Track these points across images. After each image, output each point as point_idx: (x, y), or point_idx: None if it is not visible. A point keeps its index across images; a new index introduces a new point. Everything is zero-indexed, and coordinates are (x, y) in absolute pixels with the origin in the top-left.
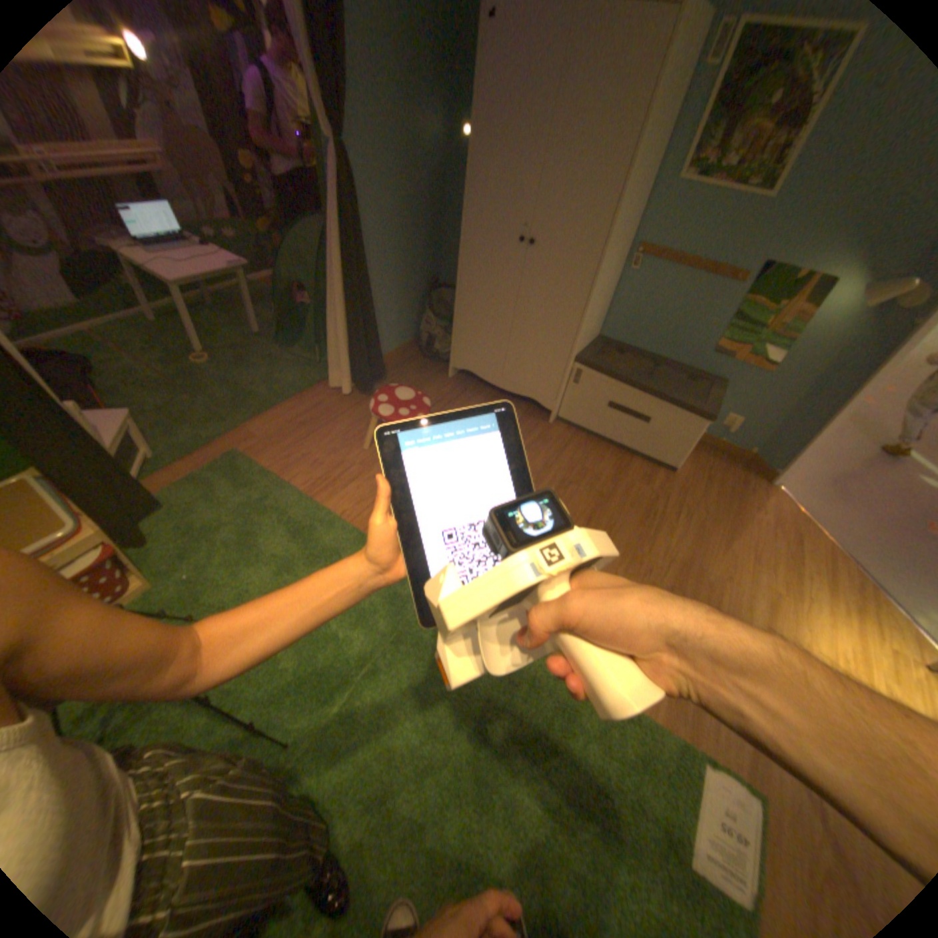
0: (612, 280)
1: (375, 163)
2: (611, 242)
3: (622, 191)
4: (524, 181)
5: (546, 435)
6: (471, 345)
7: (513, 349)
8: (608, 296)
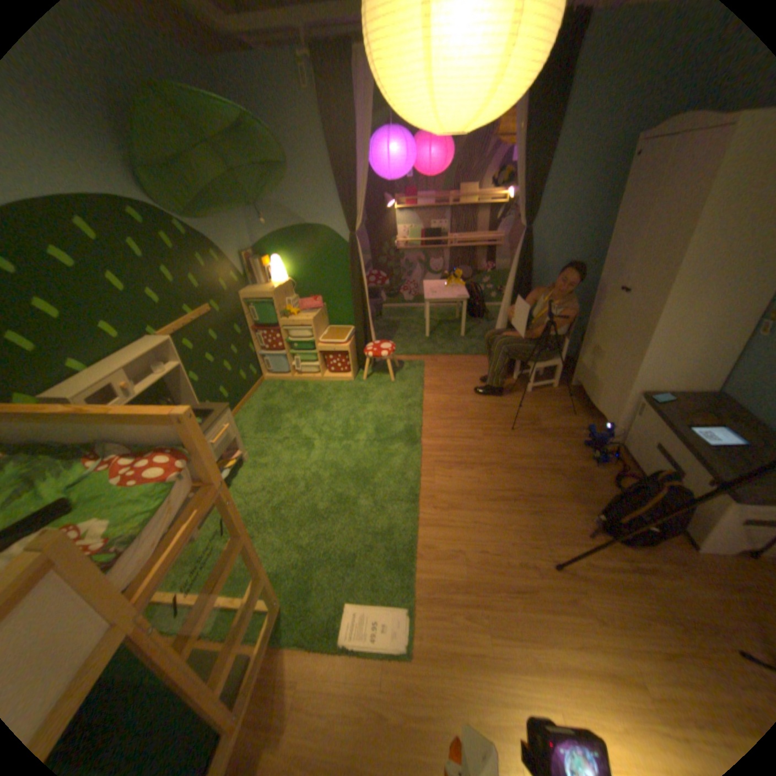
0: (718, 338)
1: (565, 240)
2: (673, 295)
3: (680, 256)
4: (633, 249)
5: (593, 447)
6: (586, 363)
7: (606, 372)
8: (716, 354)
